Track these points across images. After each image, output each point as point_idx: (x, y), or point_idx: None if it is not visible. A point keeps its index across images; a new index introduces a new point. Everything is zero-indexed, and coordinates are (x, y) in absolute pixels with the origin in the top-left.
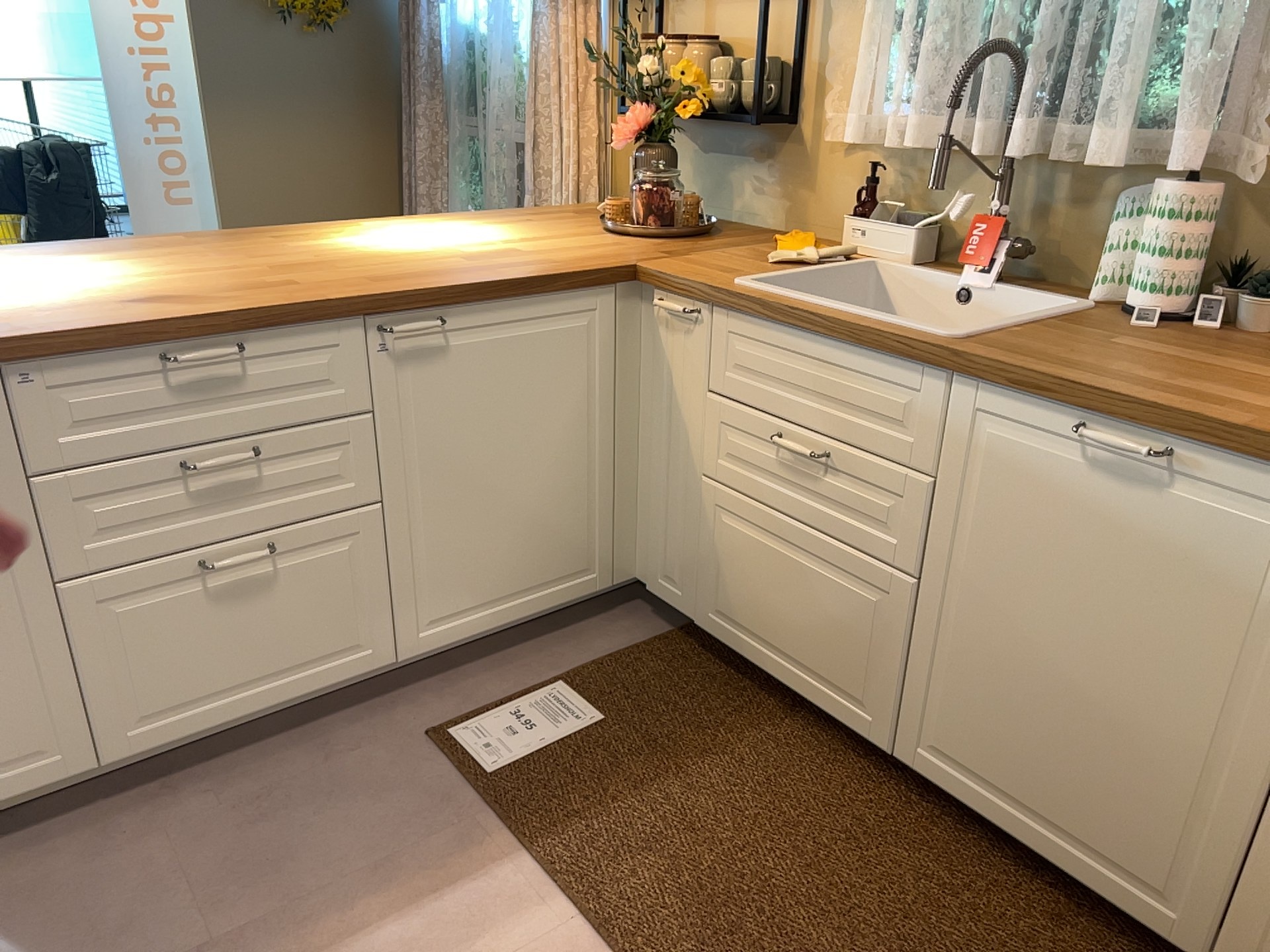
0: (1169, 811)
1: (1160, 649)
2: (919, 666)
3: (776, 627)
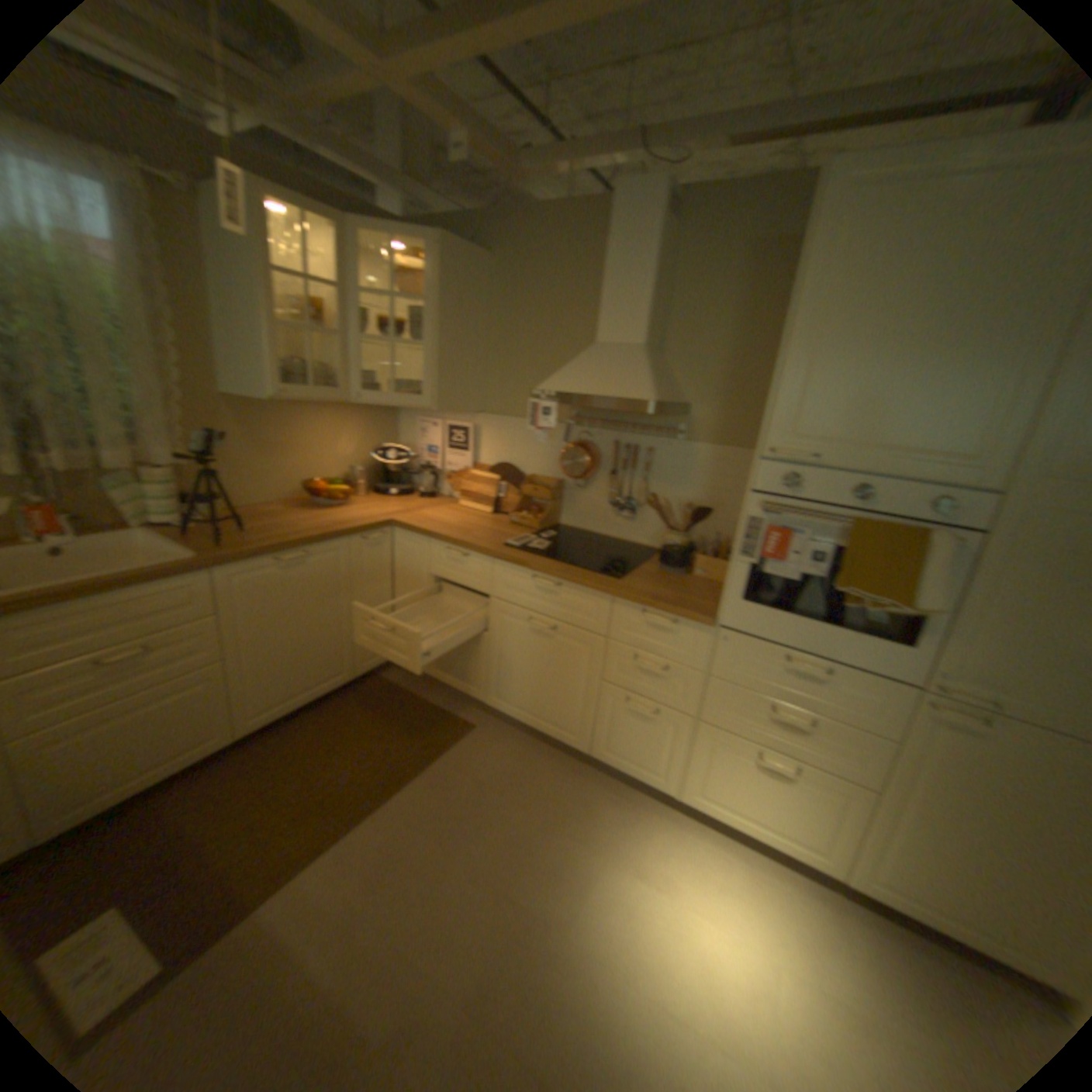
0: (333, 650)
1: (316, 609)
2: (234, 695)
3: (129, 767)
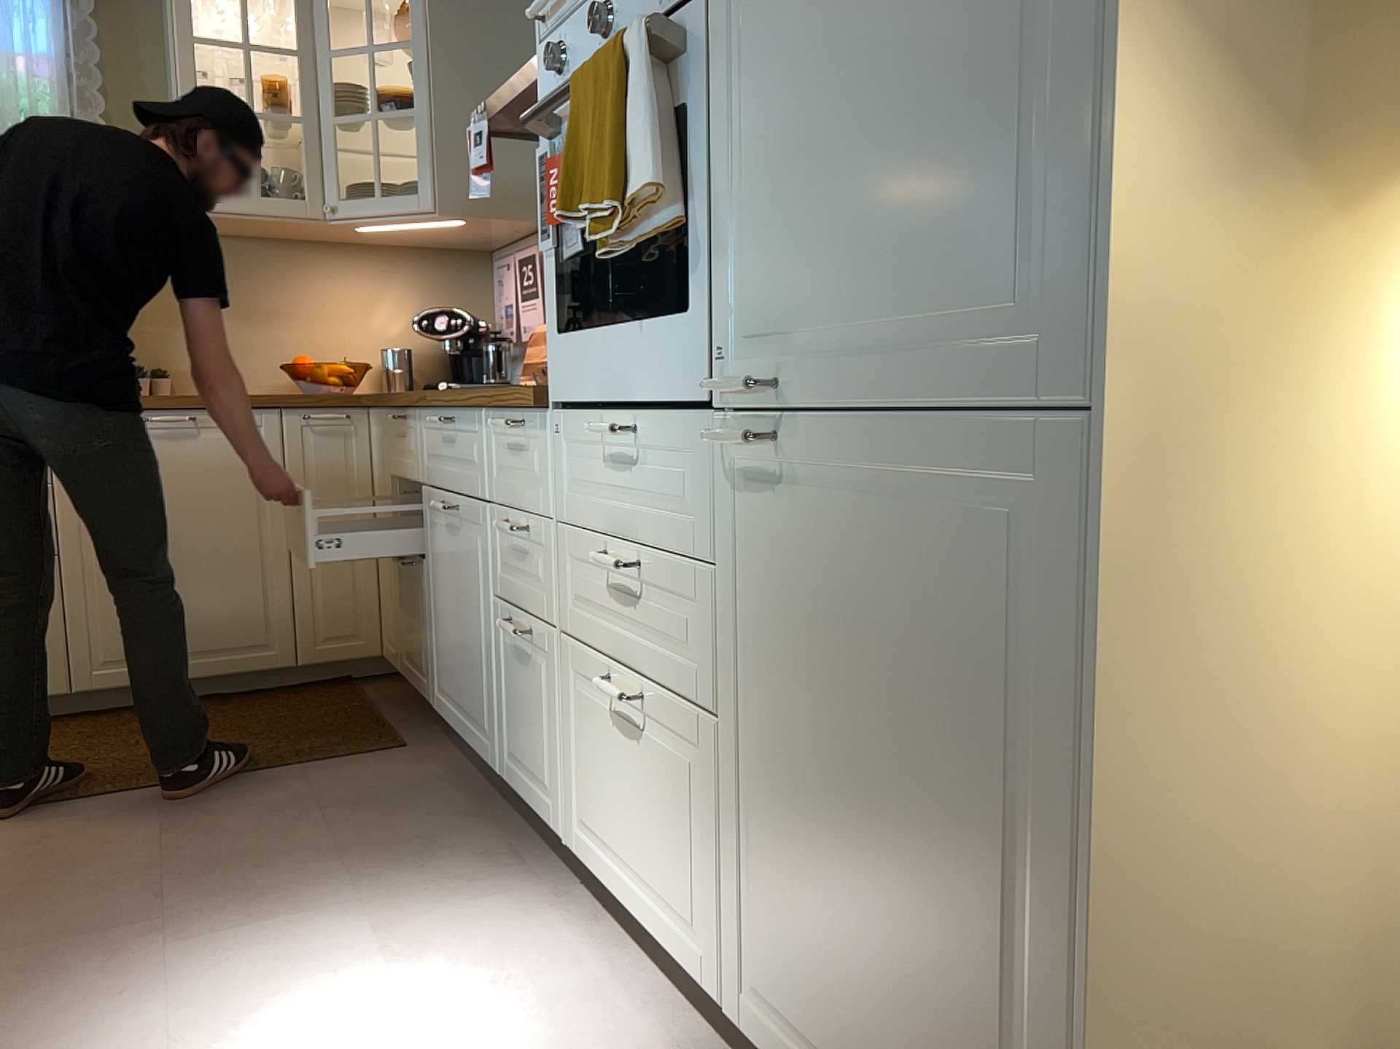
0: (253, 597)
1: (221, 517)
2: (76, 614)
3: None
